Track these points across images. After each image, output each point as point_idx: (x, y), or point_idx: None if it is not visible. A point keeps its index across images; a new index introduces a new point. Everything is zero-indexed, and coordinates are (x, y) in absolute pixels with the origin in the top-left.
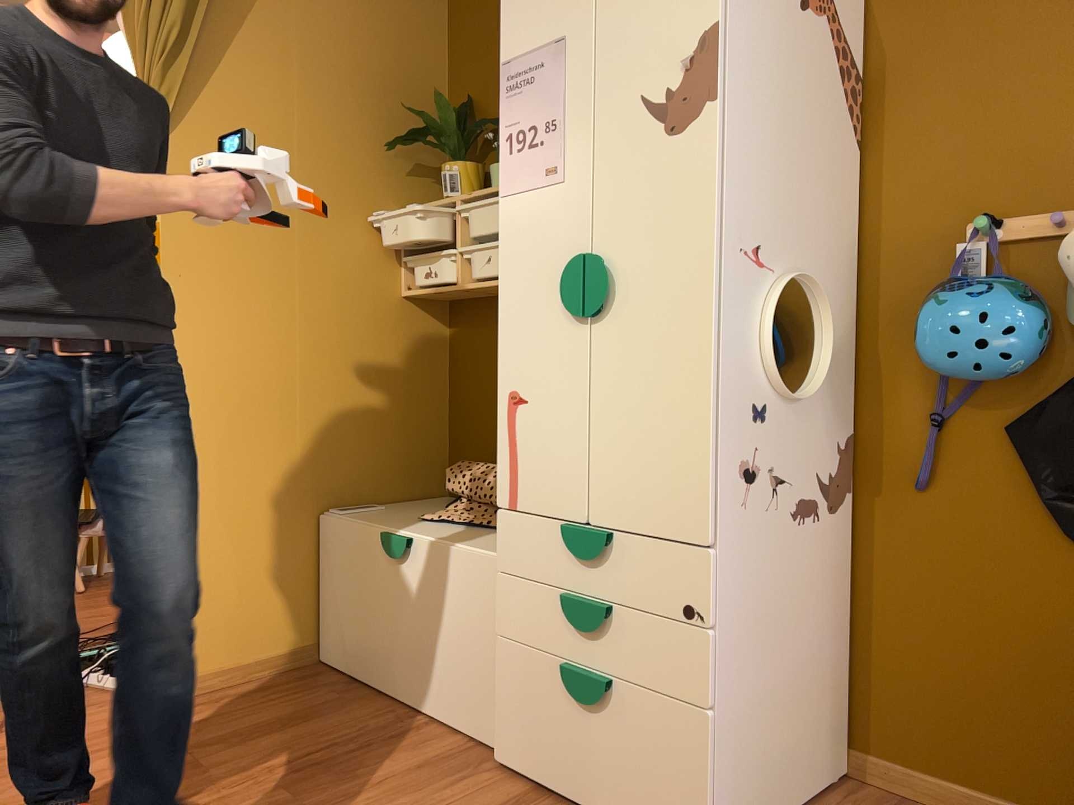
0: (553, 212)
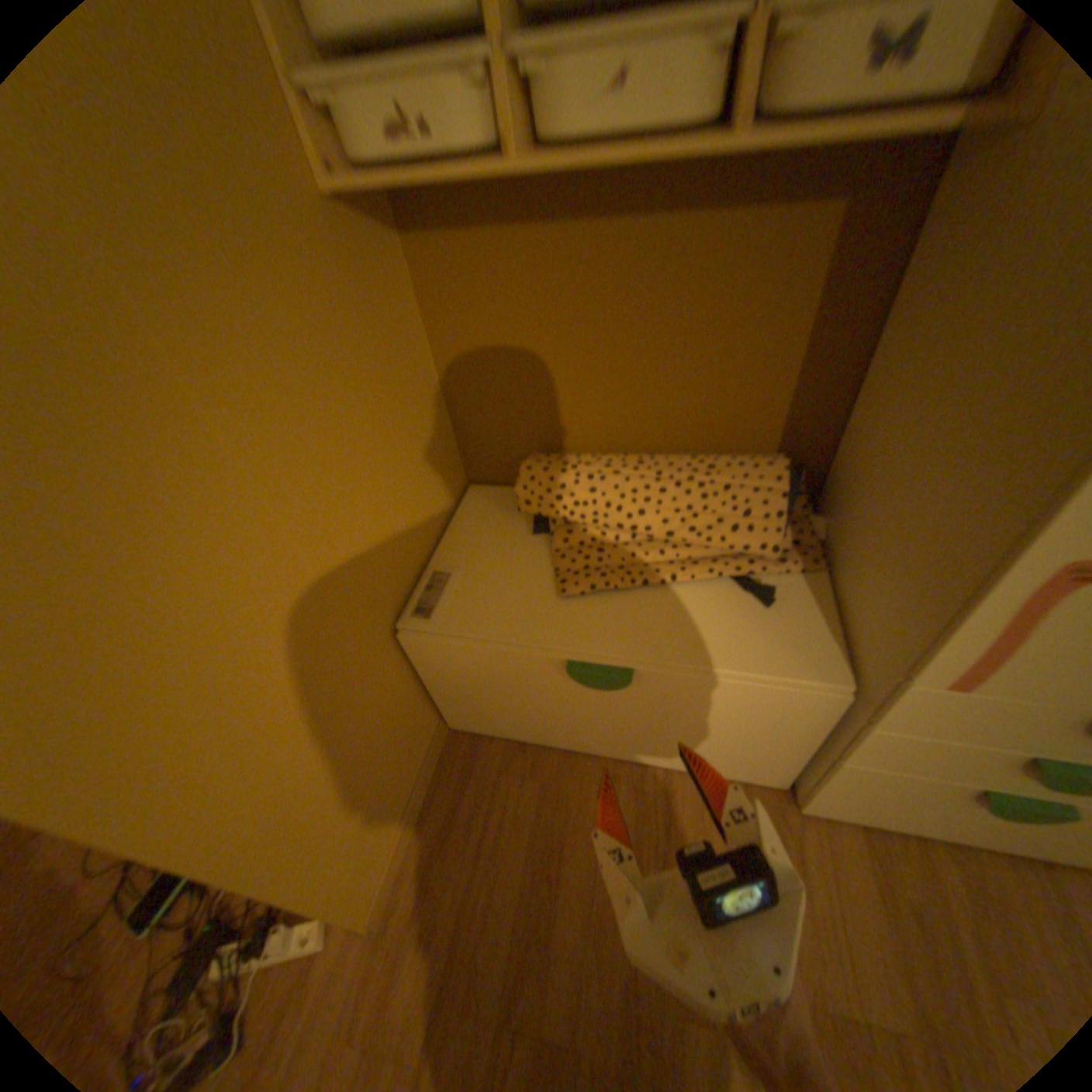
0: None
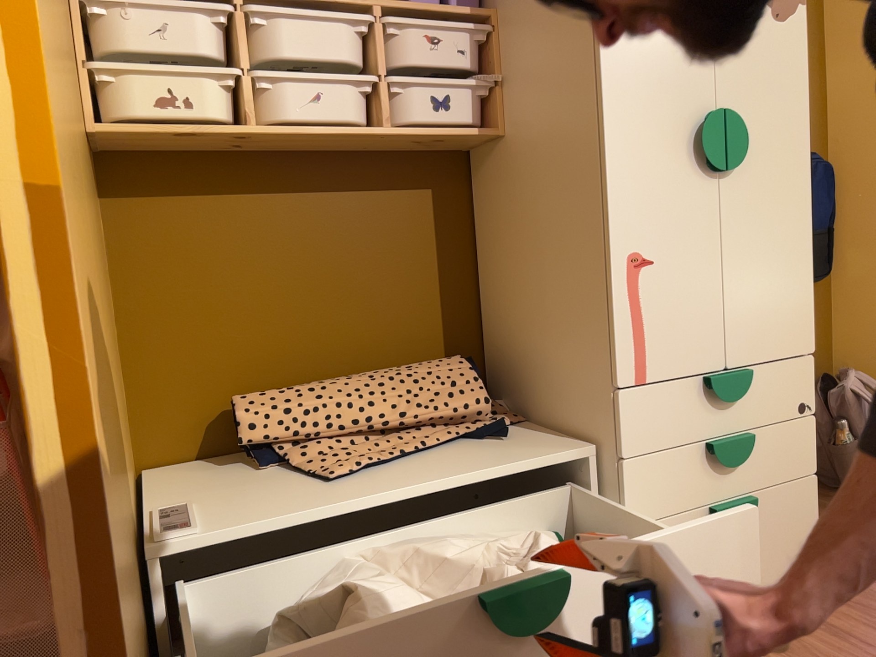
0: (674, 61)
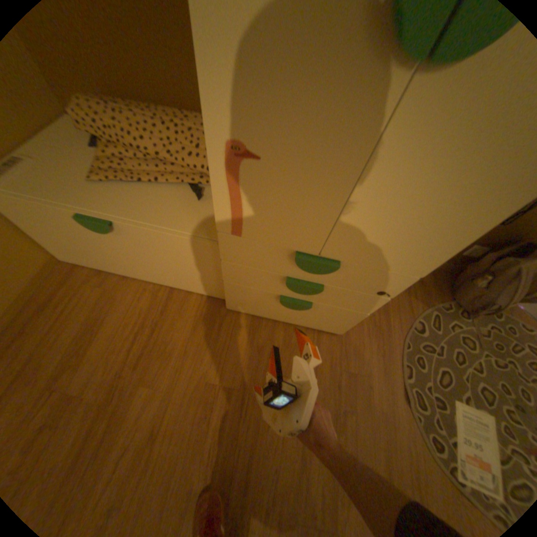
0: None
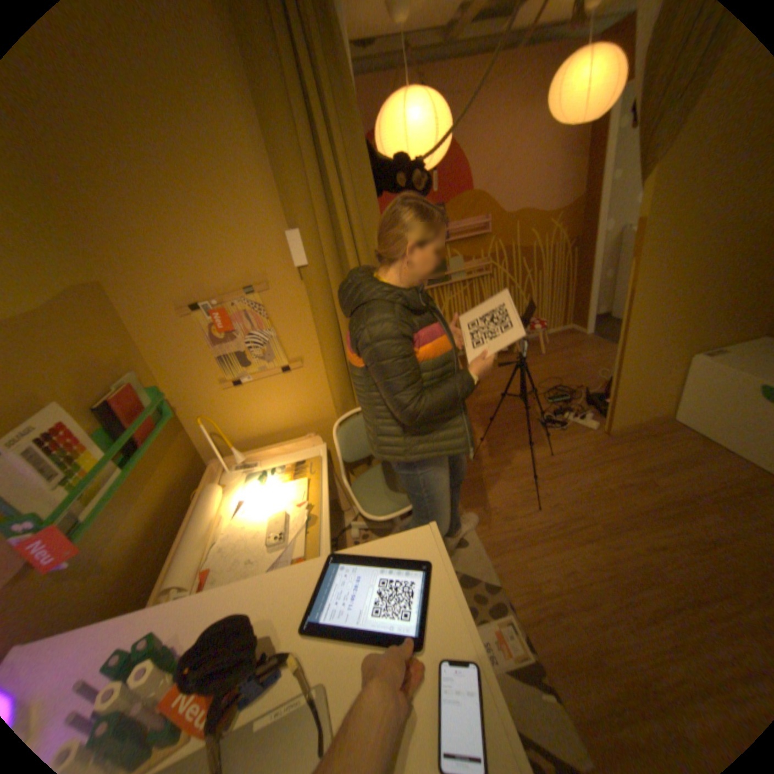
0: None
